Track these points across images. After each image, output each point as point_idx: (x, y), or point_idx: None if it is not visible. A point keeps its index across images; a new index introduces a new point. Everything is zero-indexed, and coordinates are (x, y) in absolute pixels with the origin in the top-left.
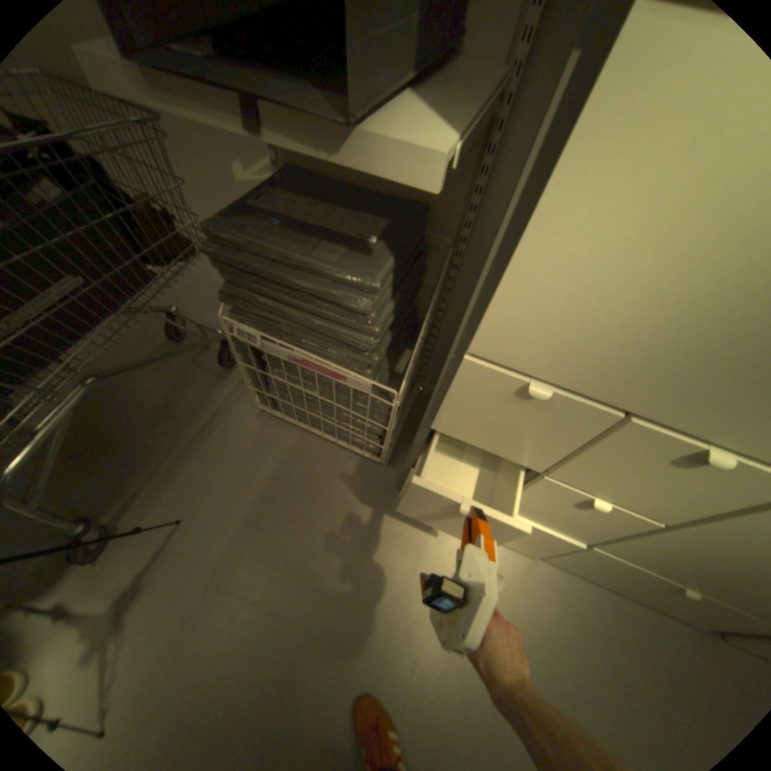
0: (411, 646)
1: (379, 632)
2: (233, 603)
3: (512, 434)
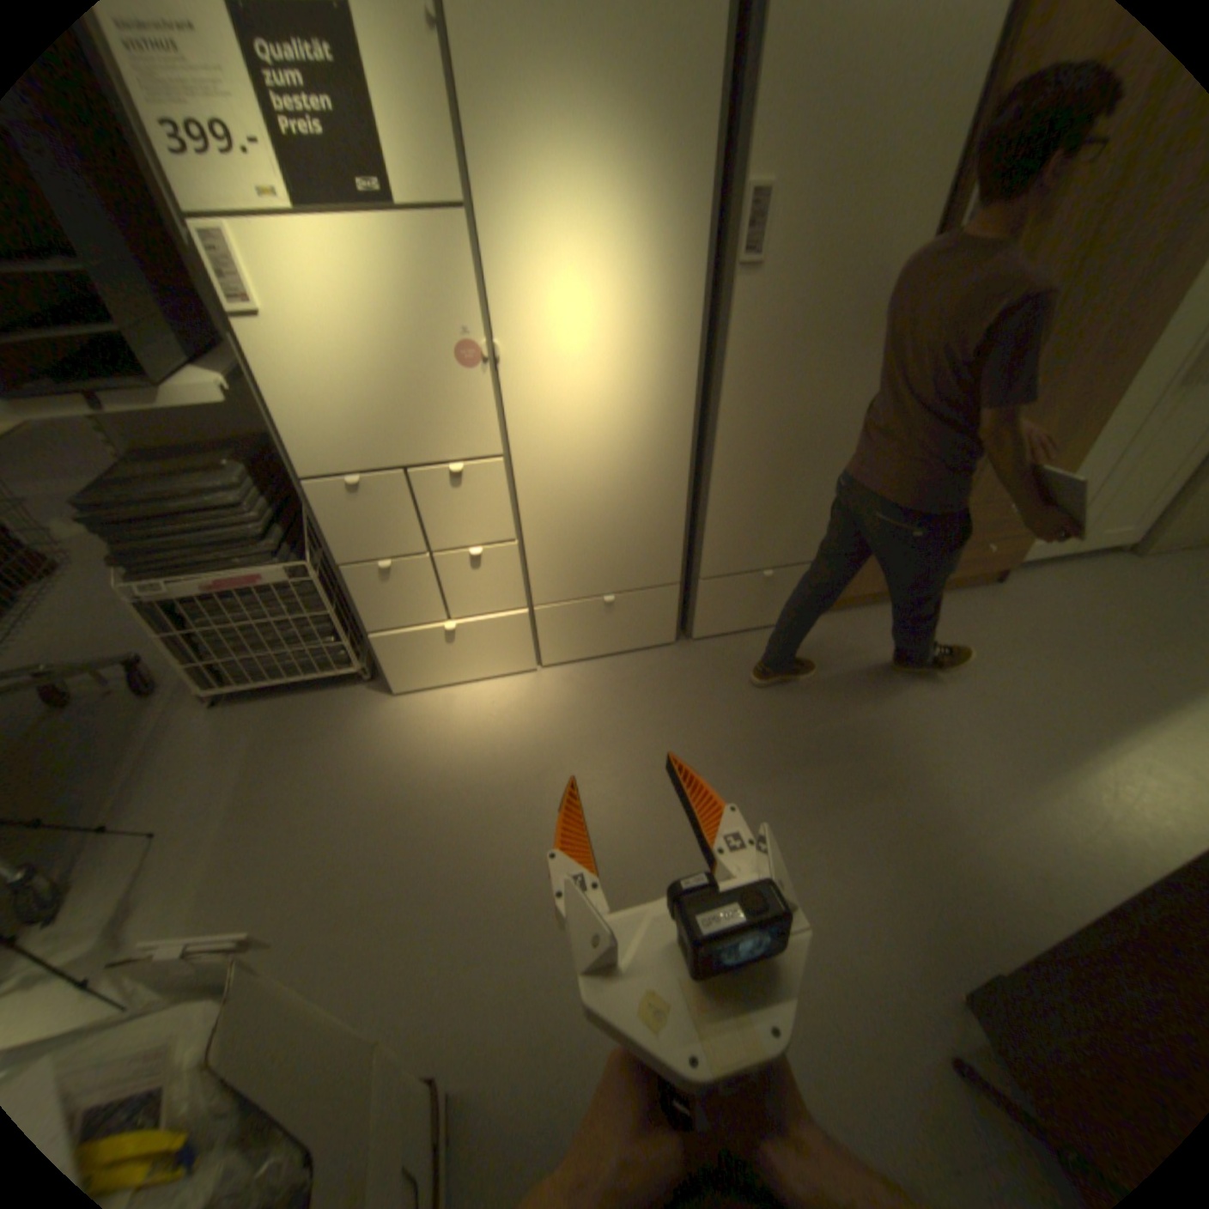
0: (450, 780)
1: (417, 789)
2: (253, 854)
3: (380, 529)
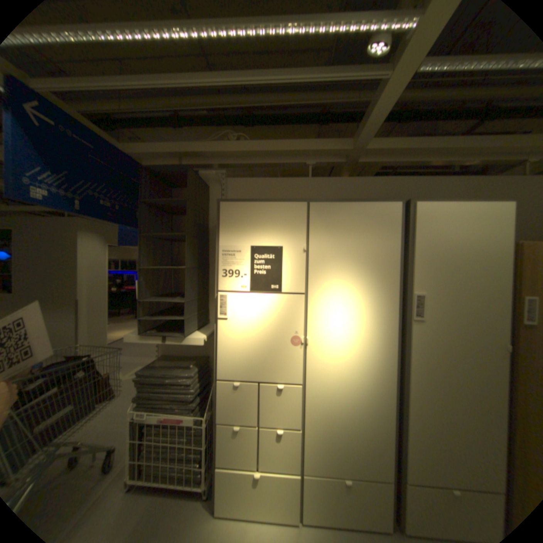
0: None
1: None
2: None
3: (239, 409)
